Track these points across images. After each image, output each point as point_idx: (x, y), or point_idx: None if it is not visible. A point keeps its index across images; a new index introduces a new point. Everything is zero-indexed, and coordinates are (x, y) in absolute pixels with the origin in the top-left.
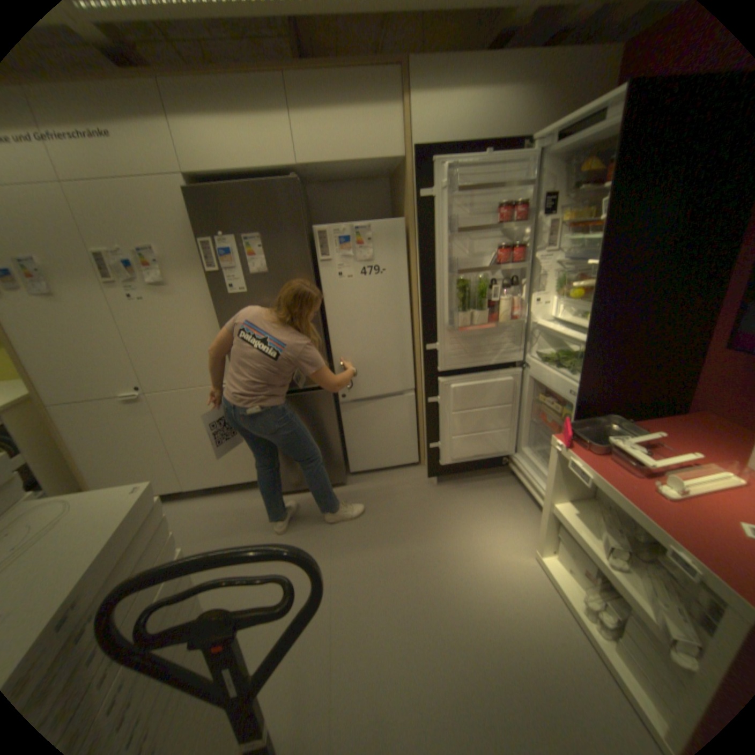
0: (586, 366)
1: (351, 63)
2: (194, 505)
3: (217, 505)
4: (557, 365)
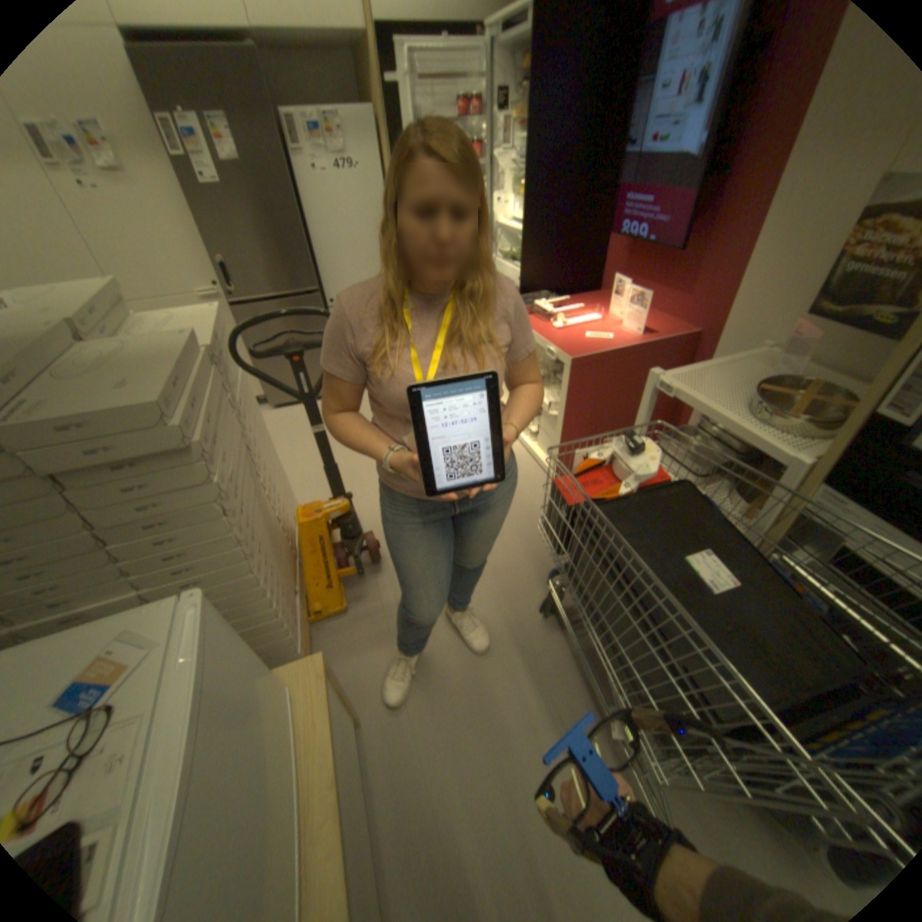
0: (526, 253)
1: None
2: None
3: None
4: (513, 261)
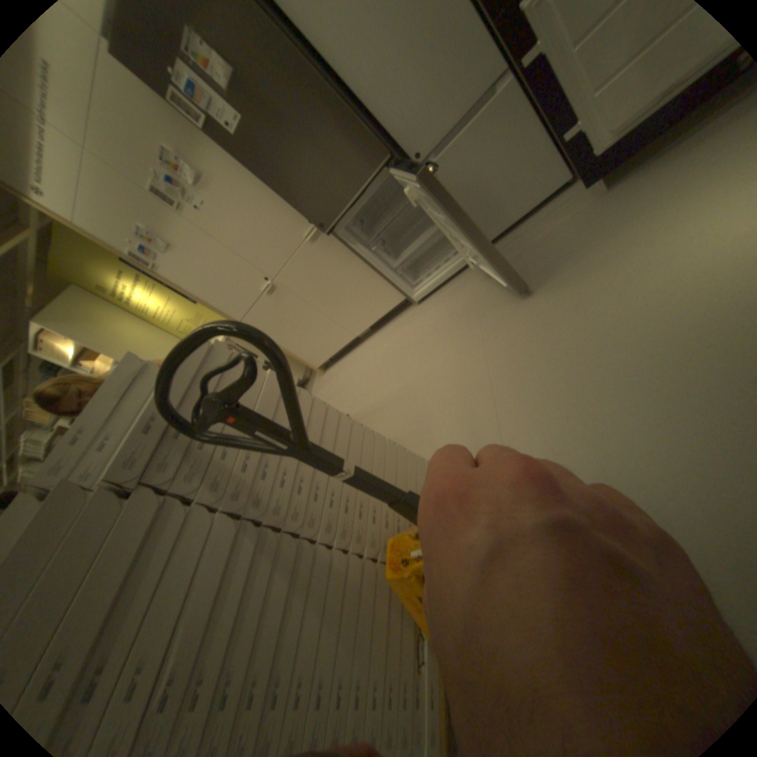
0: None
1: None
2: (371, 343)
3: (385, 334)
4: None
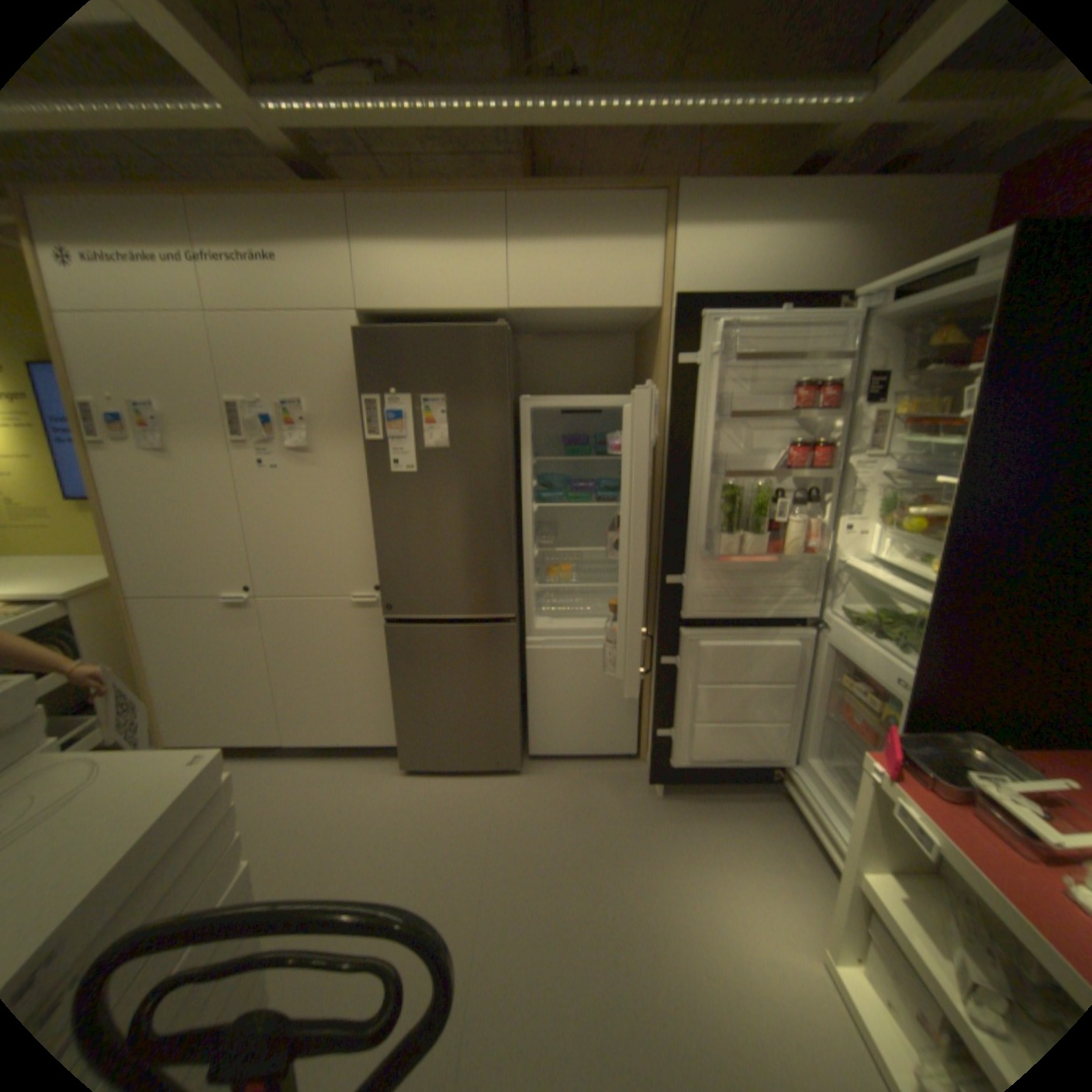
0: (929, 643)
1: (599, 186)
2: (294, 771)
3: (327, 775)
4: (878, 634)
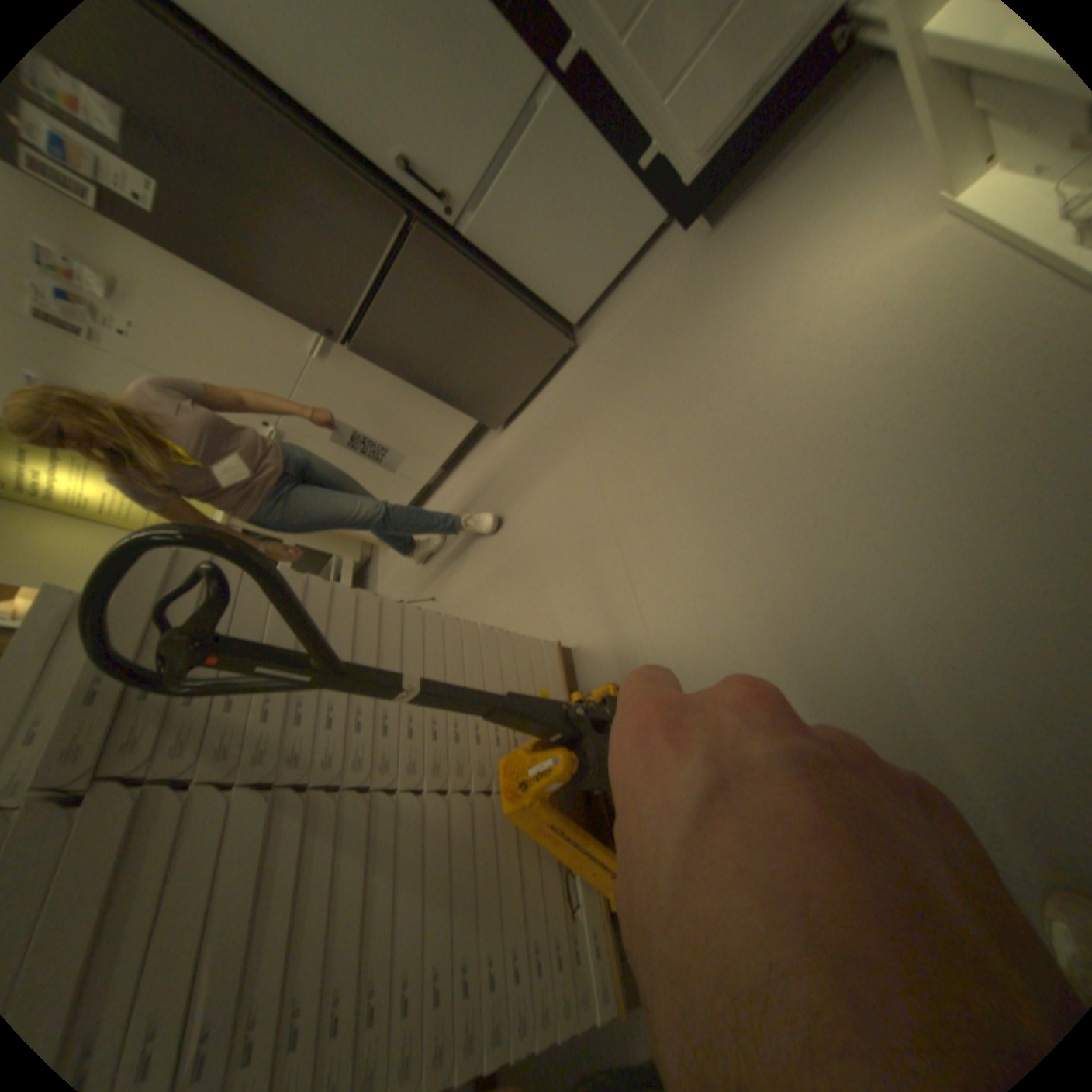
0: None
1: None
2: (447, 490)
3: (464, 475)
4: None
